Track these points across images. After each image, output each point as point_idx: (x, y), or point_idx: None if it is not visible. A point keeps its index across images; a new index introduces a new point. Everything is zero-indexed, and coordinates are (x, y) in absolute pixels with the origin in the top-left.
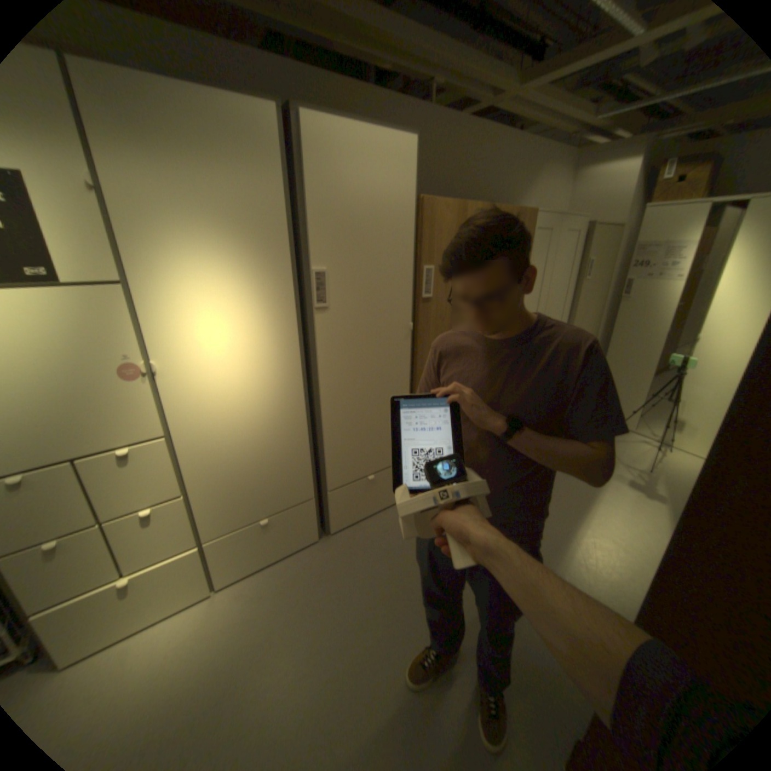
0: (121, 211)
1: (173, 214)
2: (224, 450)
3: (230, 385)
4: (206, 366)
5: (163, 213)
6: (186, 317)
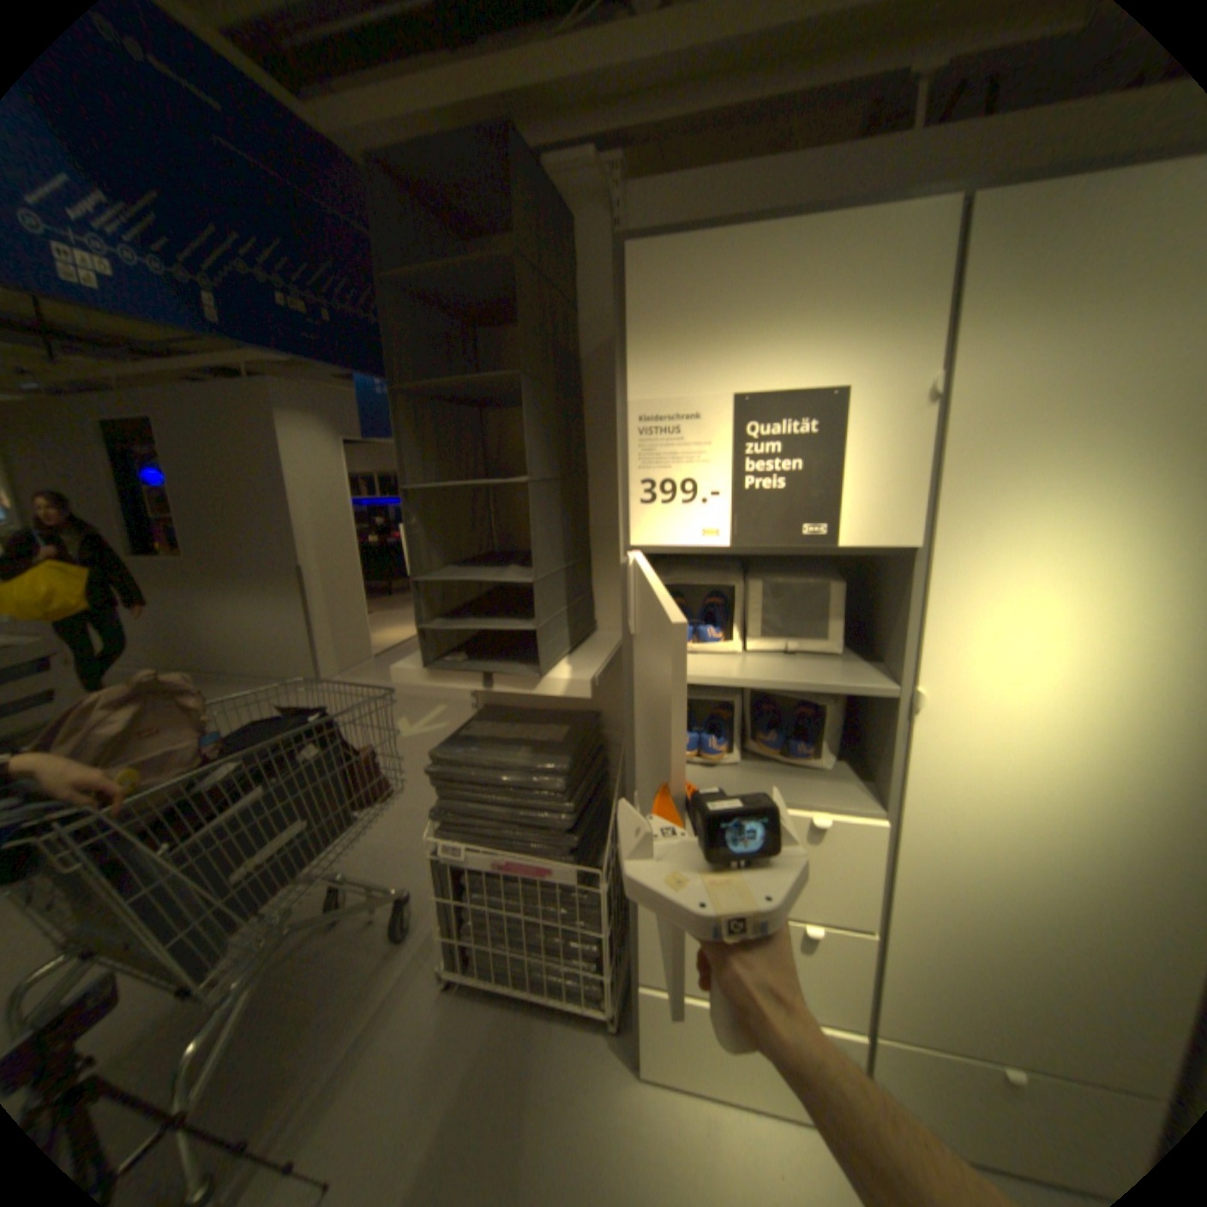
0: (967, 429)
1: (1063, 425)
2: (987, 890)
3: (1053, 769)
4: (1015, 719)
5: (1042, 426)
6: (1011, 620)
